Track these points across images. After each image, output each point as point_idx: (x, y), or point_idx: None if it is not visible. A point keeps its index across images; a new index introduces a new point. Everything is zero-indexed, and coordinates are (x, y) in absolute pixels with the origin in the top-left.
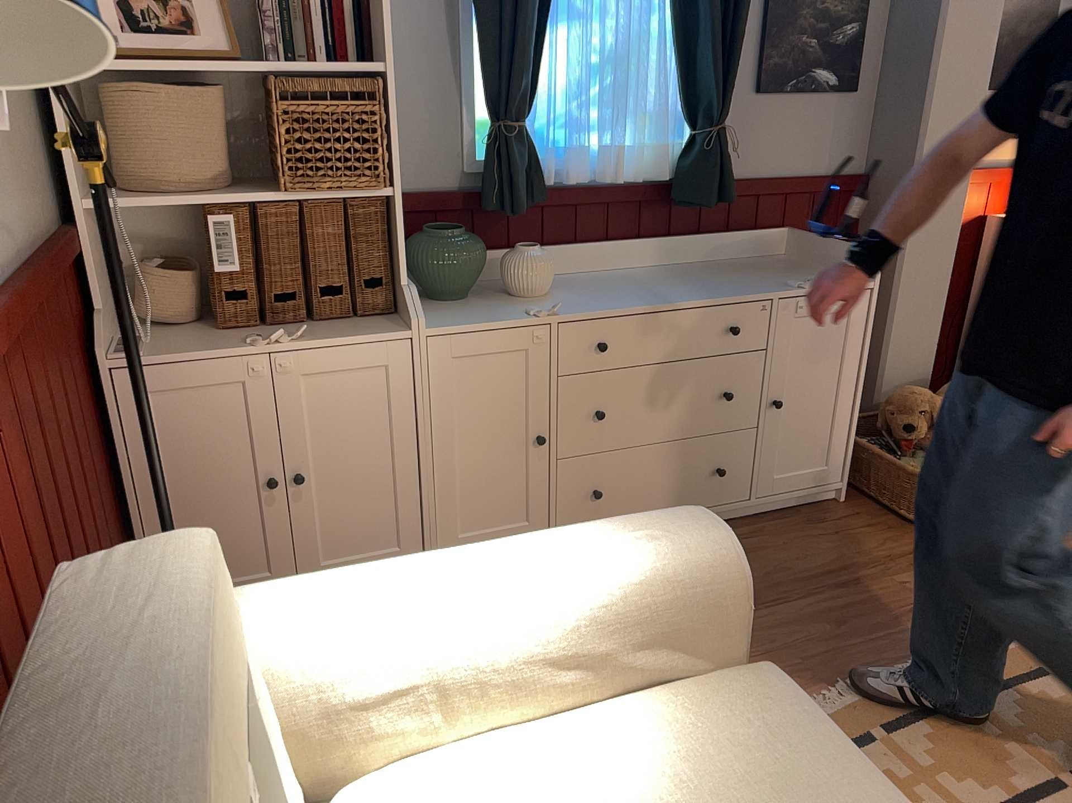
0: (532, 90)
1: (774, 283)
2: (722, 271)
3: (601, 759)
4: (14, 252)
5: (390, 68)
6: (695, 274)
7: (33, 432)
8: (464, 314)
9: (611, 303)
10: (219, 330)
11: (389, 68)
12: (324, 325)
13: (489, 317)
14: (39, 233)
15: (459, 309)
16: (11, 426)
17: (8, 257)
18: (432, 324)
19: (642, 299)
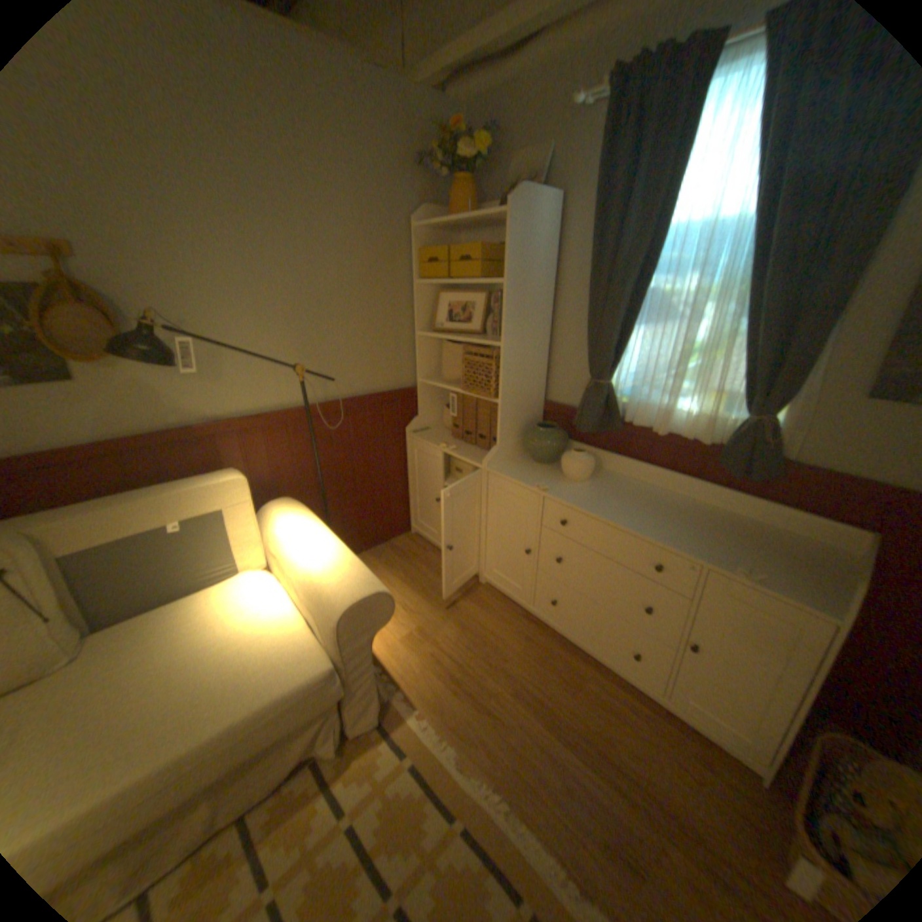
0: (615, 363)
1: (733, 559)
2: (734, 531)
3: (268, 622)
4: (356, 392)
5: (503, 345)
6: (705, 521)
7: (328, 443)
8: (519, 471)
9: (586, 503)
10: (451, 436)
11: (509, 345)
12: (475, 450)
13: (521, 477)
14: (387, 387)
15: (525, 468)
16: (310, 438)
17: (348, 393)
18: (497, 468)
19: (609, 511)
